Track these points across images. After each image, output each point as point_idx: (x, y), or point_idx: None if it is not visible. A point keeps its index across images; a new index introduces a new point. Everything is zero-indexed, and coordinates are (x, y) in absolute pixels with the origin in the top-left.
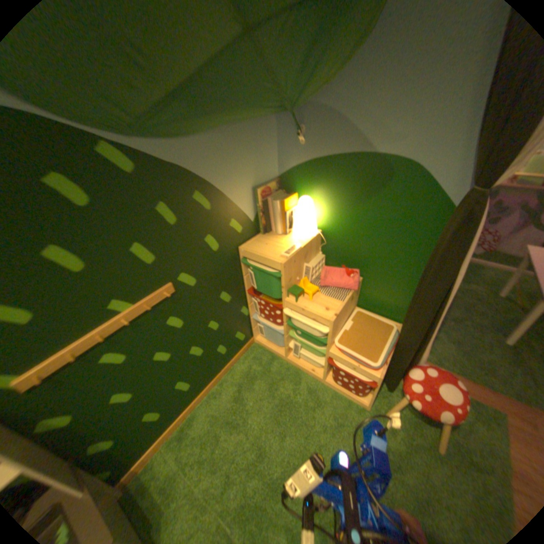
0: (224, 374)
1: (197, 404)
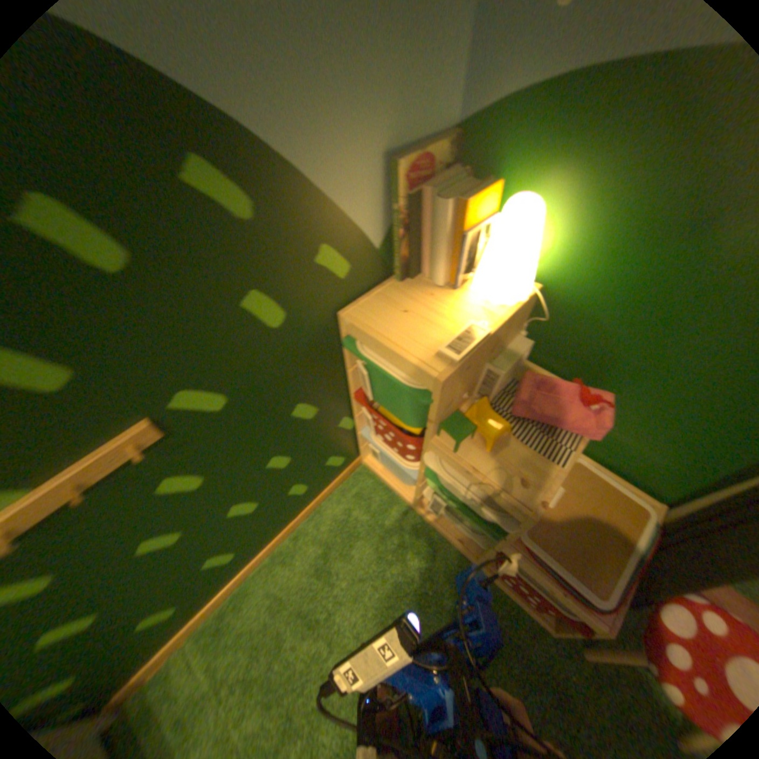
0: (303, 520)
1: (253, 571)
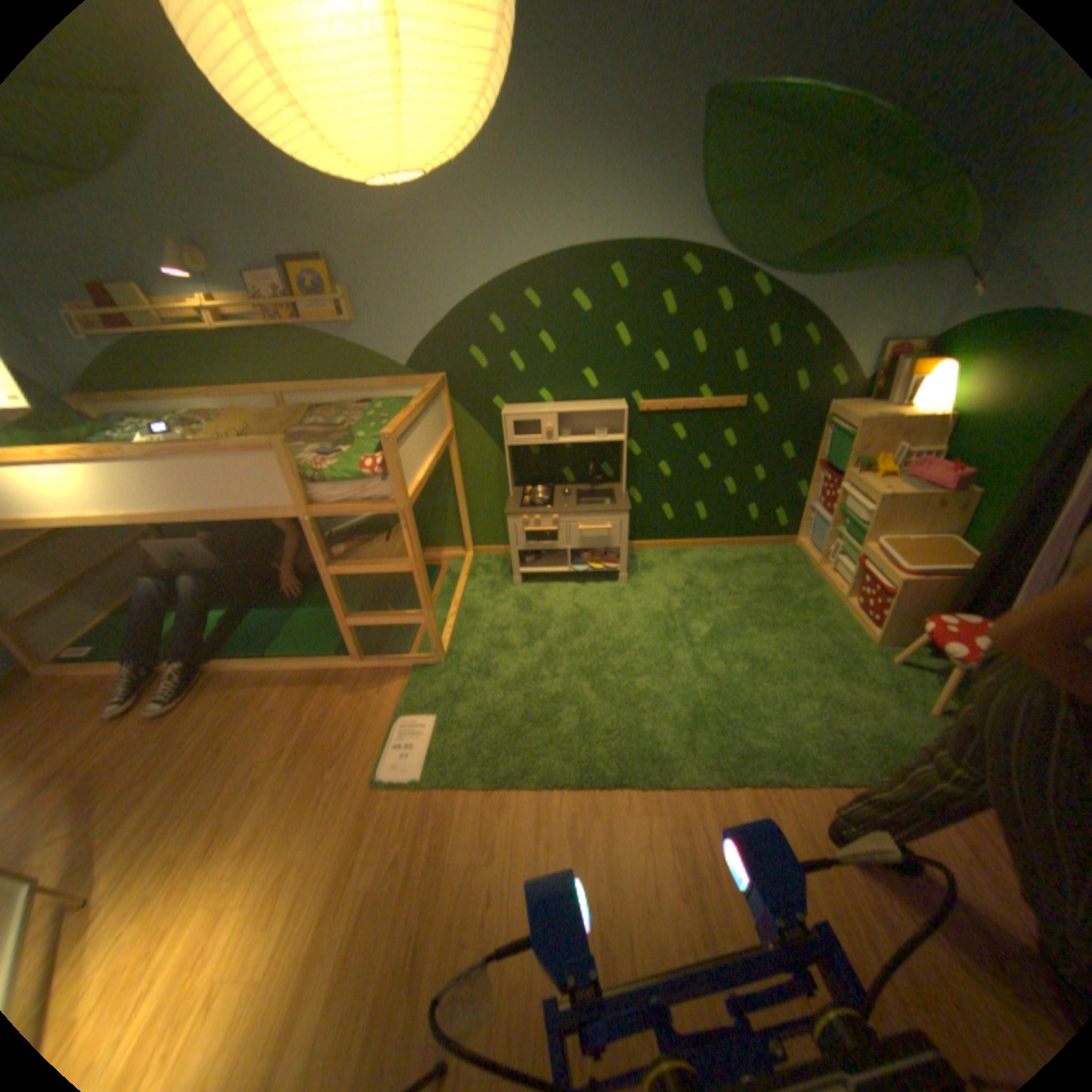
0: (738, 545)
1: (699, 547)
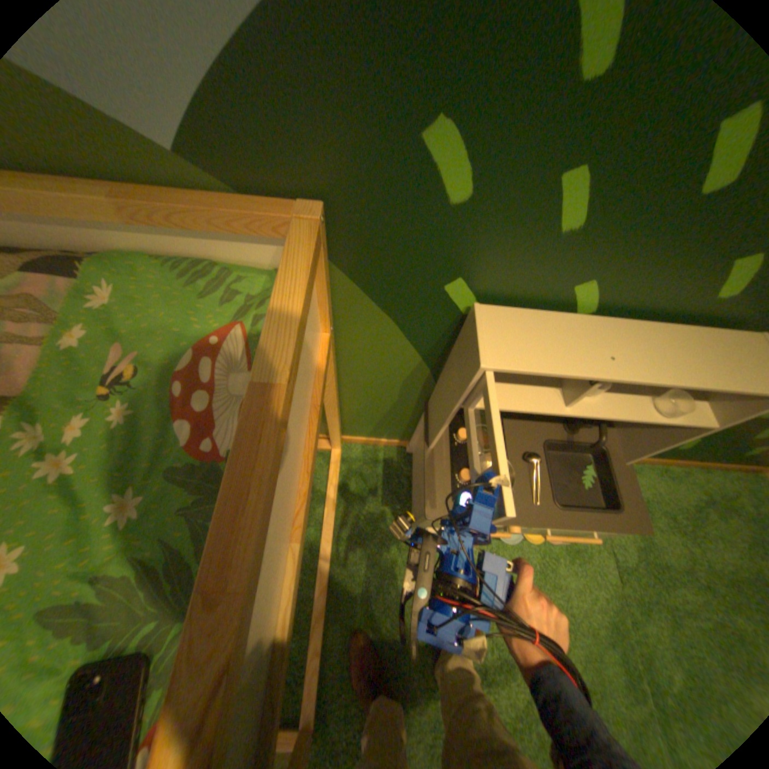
0: (697, 469)
1: (648, 466)
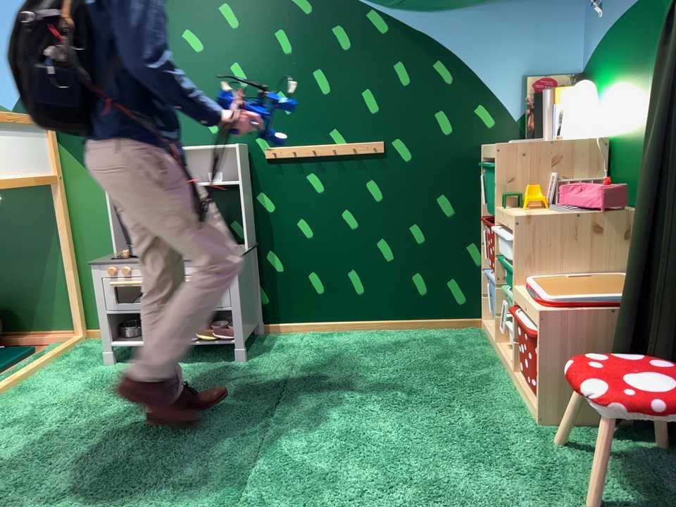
0: (410, 328)
1: (361, 330)
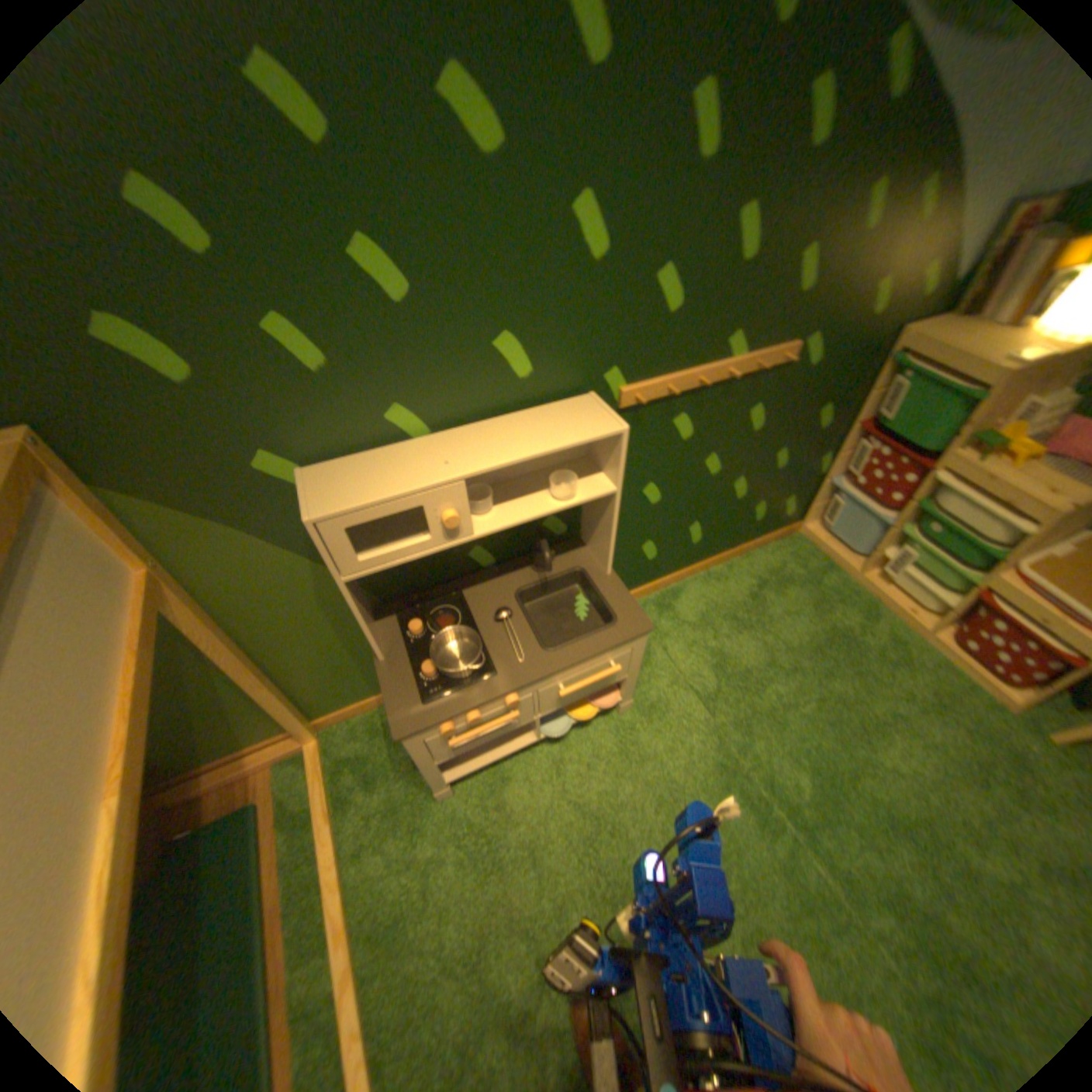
0: (735, 556)
1: (688, 577)
